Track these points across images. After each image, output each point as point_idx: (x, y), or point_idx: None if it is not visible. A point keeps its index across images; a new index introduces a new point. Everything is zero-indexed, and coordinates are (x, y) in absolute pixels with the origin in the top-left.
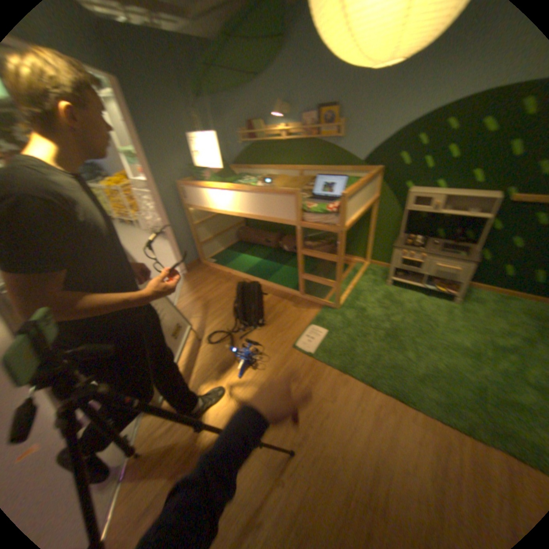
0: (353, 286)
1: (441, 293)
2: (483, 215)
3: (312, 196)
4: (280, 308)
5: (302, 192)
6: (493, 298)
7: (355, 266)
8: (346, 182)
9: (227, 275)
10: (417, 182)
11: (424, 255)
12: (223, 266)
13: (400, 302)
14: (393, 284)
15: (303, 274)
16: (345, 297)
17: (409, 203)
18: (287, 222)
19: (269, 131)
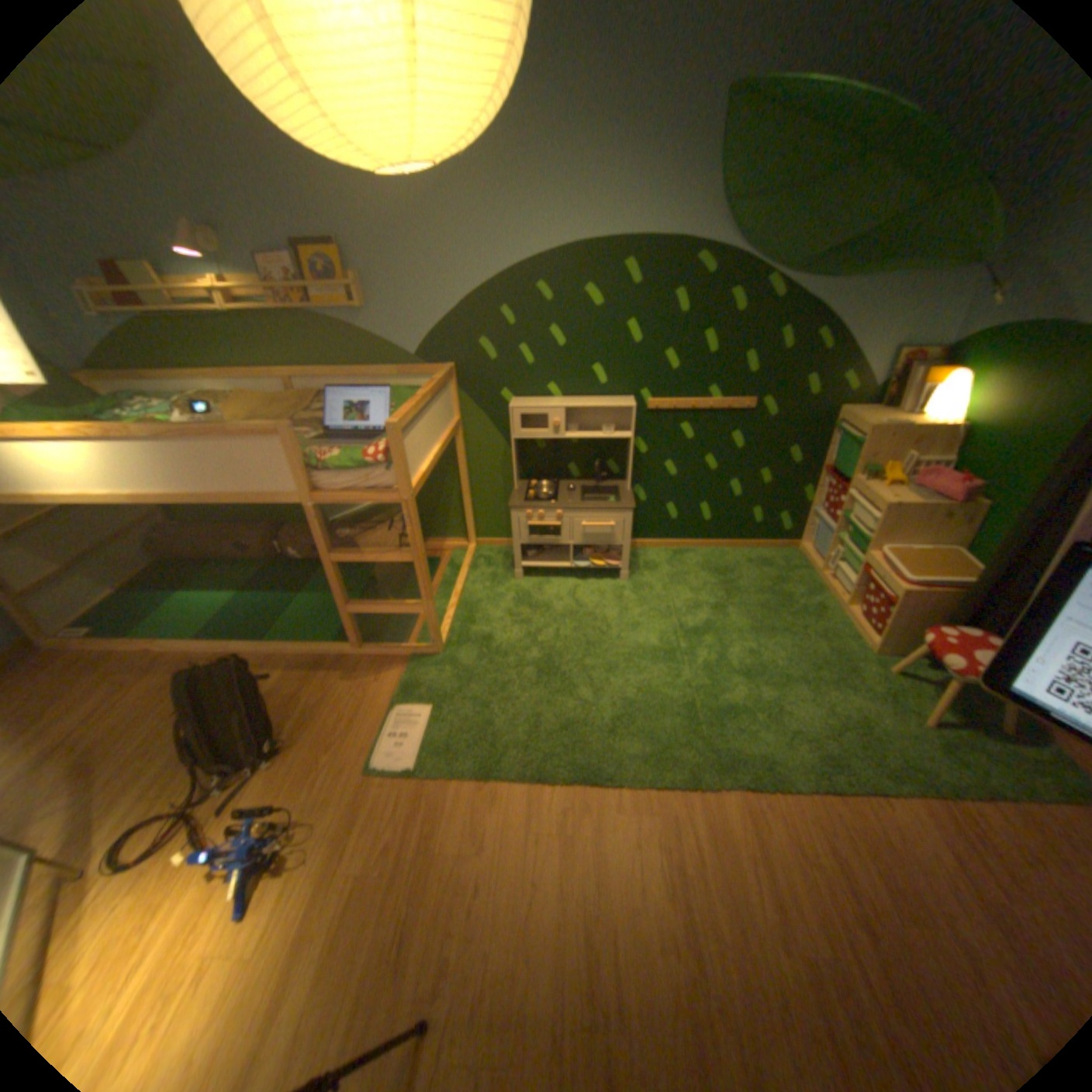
0: (456, 598)
1: (597, 570)
2: (619, 435)
3: (323, 432)
4: (308, 696)
5: (296, 427)
6: (663, 556)
7: (451, 556)
8: (390, 397)
9: (133, 661)
10: (516, 390)
11: (557, 513)
12: (116, 639)
13: (543, 603)
14: (524, 574)
15: (345, 603)
16: (447, 624)
17: (513, 427)
18: (276, 499)
19: (171, 289)
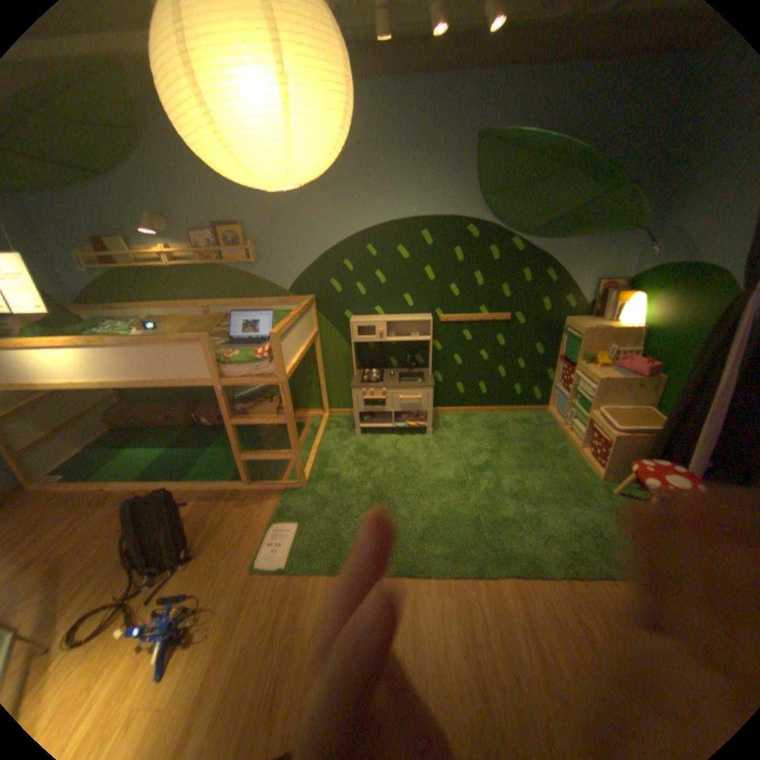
0: (315, 449)
1: (411, 428)
2: (422, 338)
3: (229, 340)
4: (212, 518)
5: (211, 337)
6: (456, 418)
7: (312, 421)
8: (273, 317)
9: (92, 497)
10: (354, 311)
11: (383, 390)
12: (82, 482)
13: (375, 451)
14: (362, 432)
15: (240, 453)
16: (309, 466)
17: (353, 335)
18: (197, 383)
19: (135, 253)
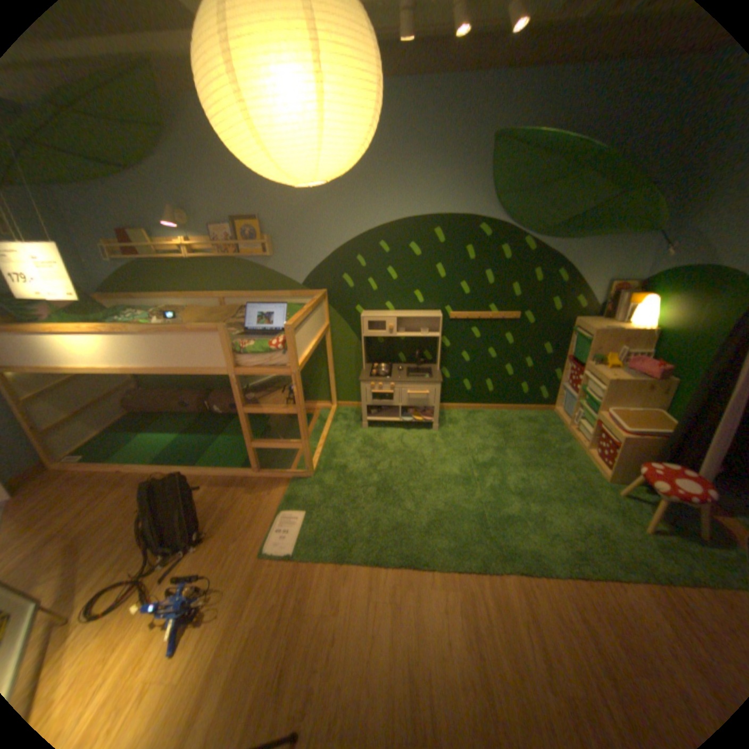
0: (323, 440)
1: (418, 423)
2: (431, 335)
3: (243, 331)
4: (223, 503)
5: (227, 327)
6: (462, 415)
7: (320, 413)
8: (286, 310)
9: (109, 478)
10: (365, 306)
11: (391, 384)
12: (99, 463)
13: (381, 445)
14: (369, 425)
15: (251, 441)
16: (316, 457)
17: (363, 329)
18: (212, 372)
19: (157, 245)
